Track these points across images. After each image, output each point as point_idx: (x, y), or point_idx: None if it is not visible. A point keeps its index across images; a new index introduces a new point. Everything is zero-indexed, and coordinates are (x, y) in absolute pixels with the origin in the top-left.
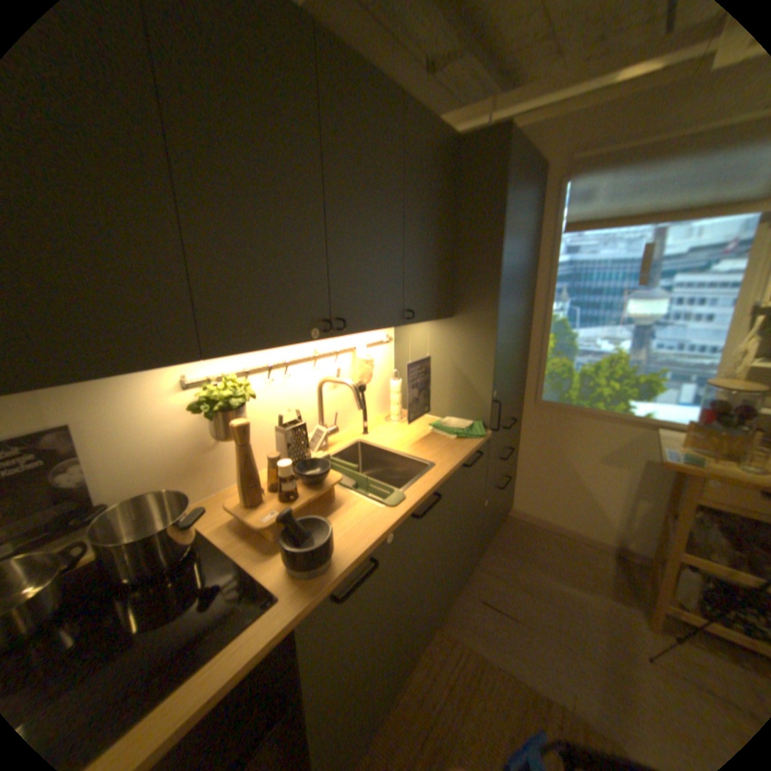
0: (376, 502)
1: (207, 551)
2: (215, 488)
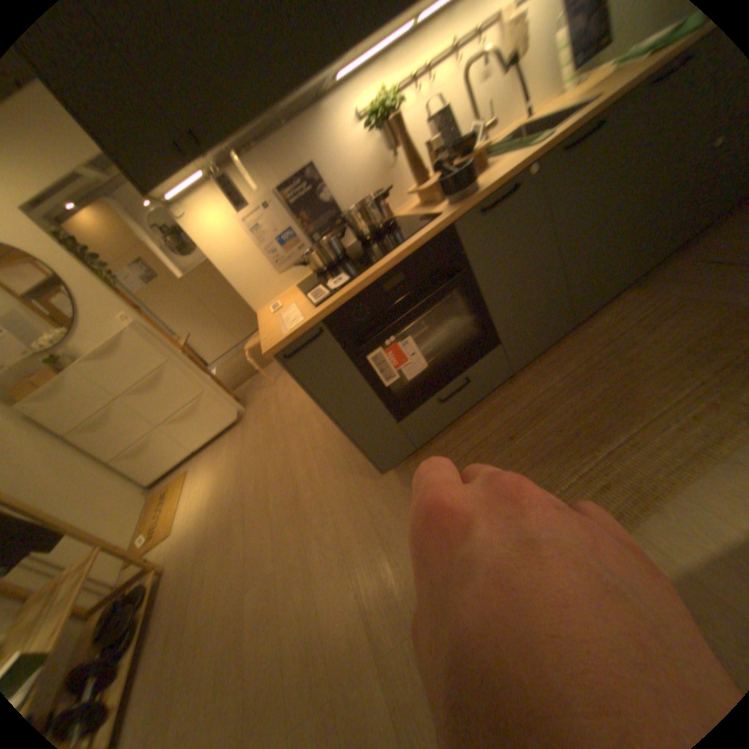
0: (524, 147)
1: (404, 218)
2: (405, 195)
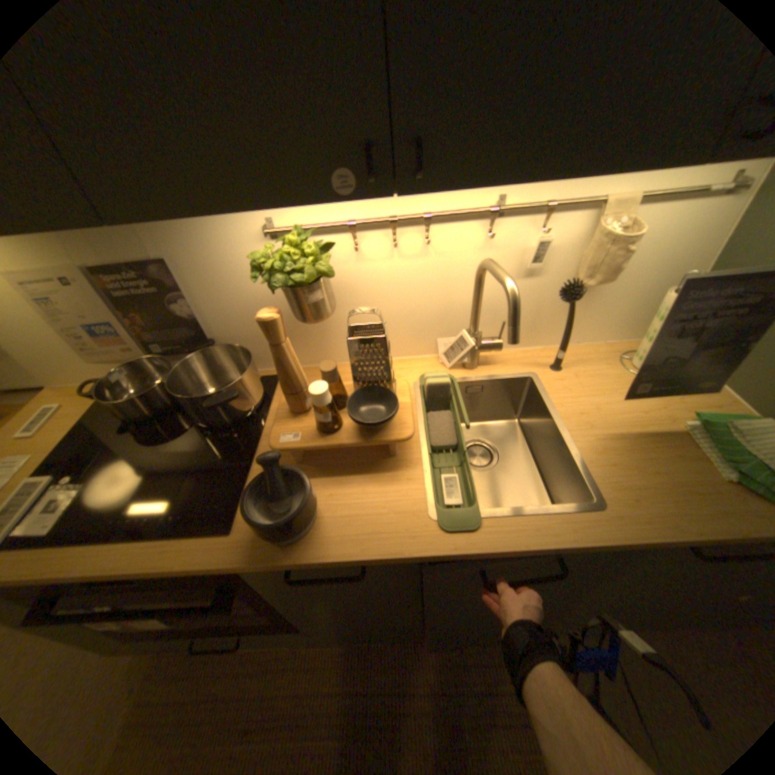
0: (432, 502)
1: (258, 428)
2: (320, 360)
